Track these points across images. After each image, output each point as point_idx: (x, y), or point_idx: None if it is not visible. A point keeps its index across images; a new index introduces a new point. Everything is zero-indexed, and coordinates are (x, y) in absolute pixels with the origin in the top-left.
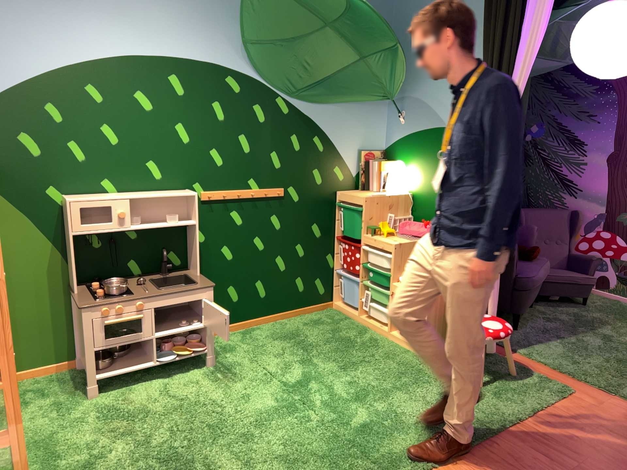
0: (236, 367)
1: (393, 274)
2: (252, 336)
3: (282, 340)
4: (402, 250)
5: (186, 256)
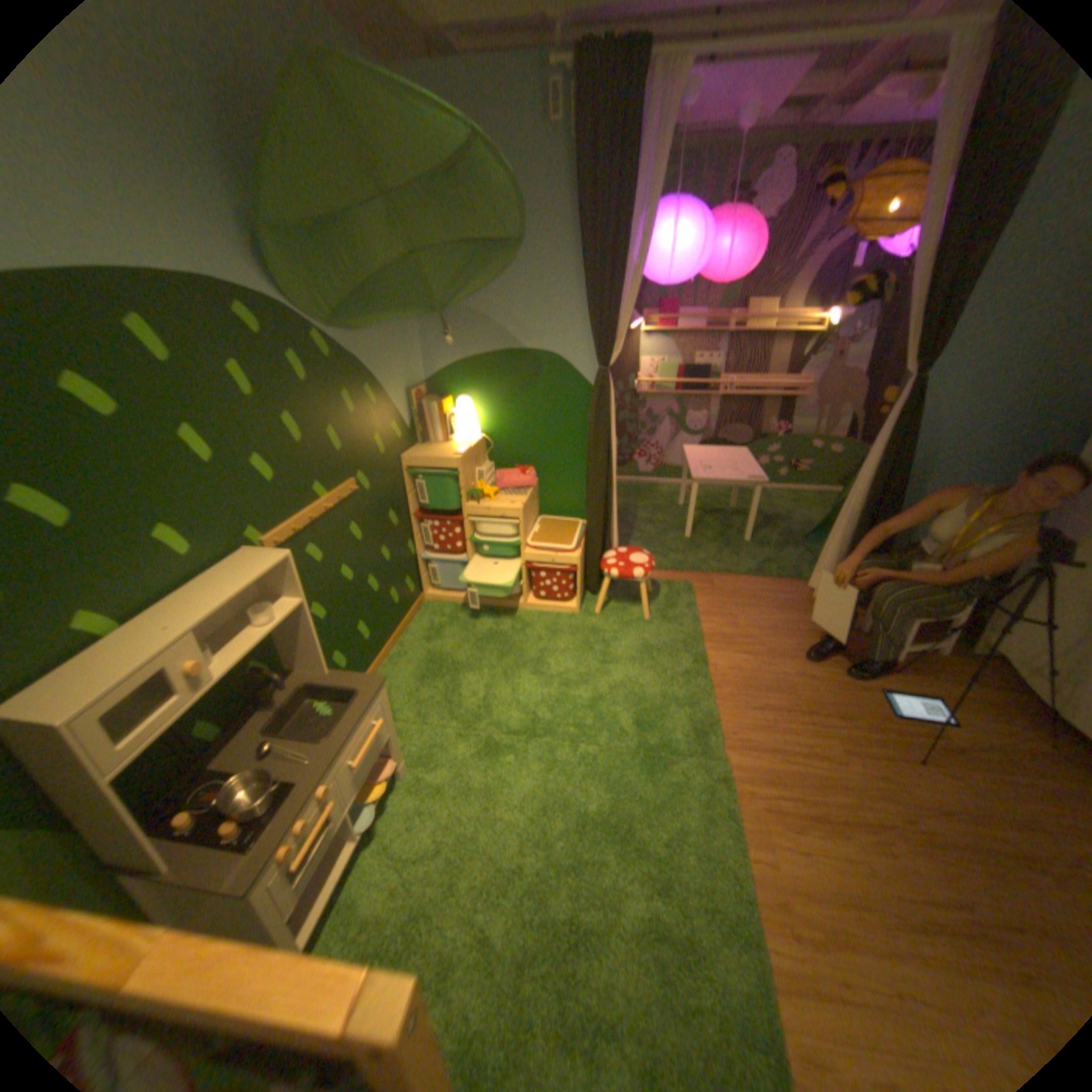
0: (432, 753)
1: (521, 543)
2: (389, 696)
3: (430, 678)
4: (524, 512)
5: (273, 653)
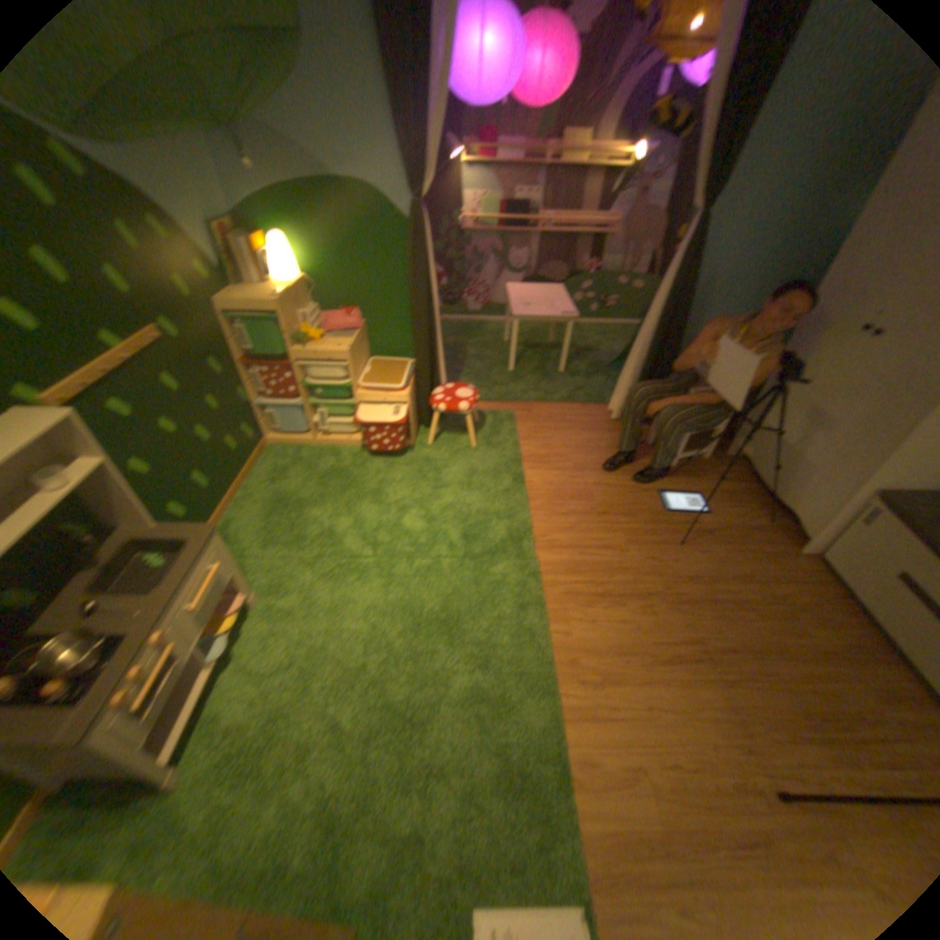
0: (283, 580)
1: (354, 383)
2: (238, 534)
3: (278, 515)
4: (353, 353)
5: (92, 511)
